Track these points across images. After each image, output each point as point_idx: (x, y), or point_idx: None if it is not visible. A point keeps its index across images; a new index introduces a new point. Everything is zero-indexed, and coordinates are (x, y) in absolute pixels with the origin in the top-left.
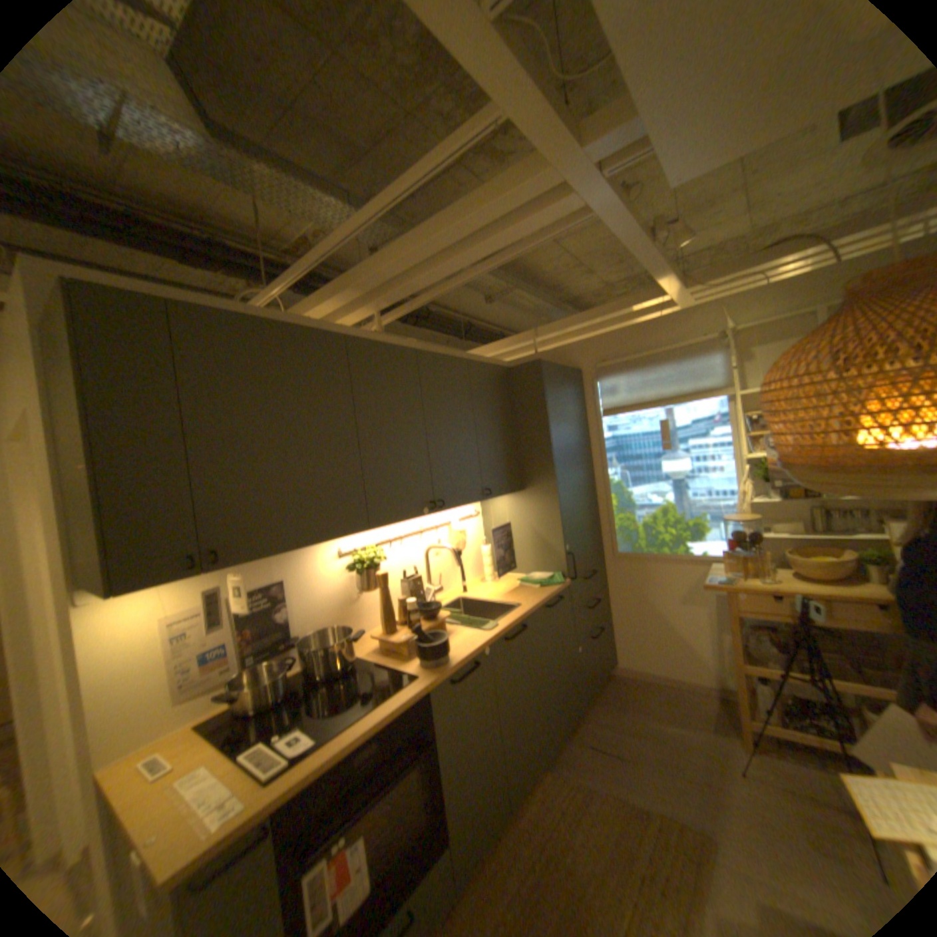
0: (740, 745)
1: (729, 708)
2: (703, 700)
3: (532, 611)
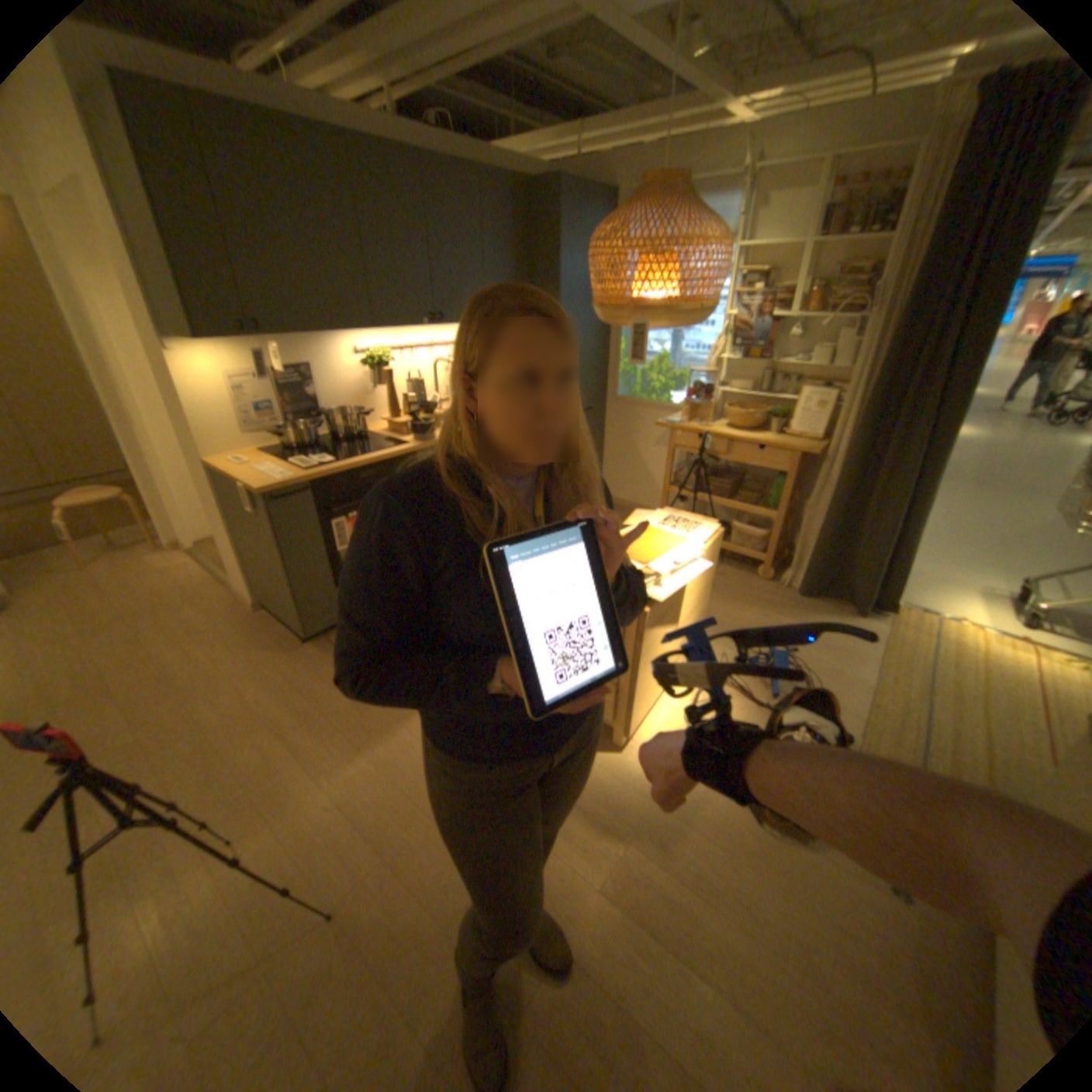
0: None
1: None
2: None
3: None
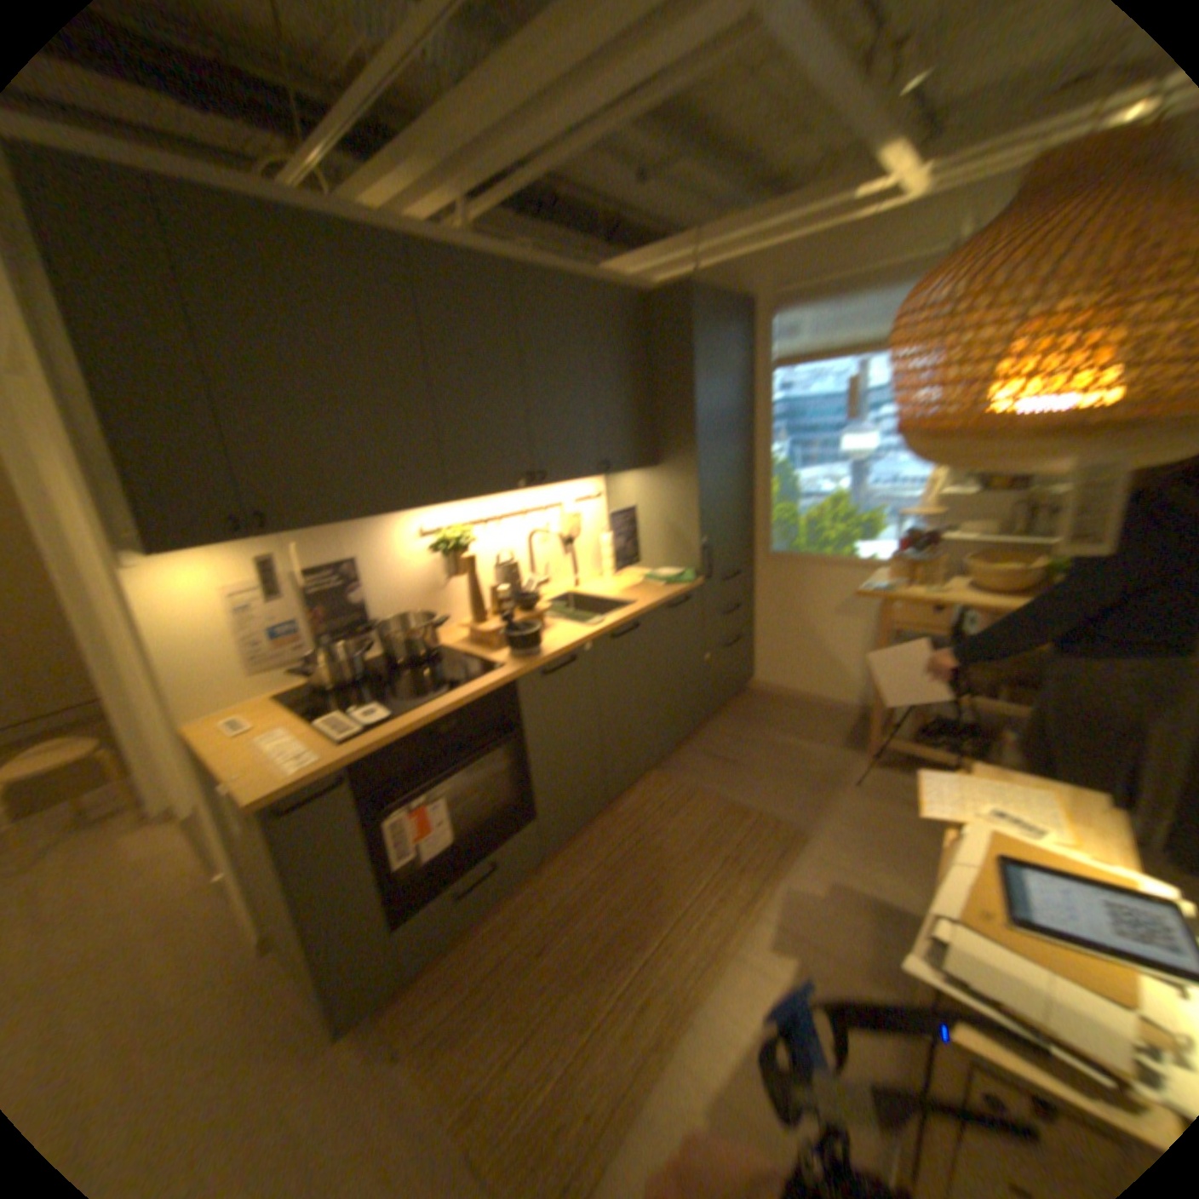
0: (865, 758)
1: (867, 725)
2: (841, 715)
3: (649, 608)
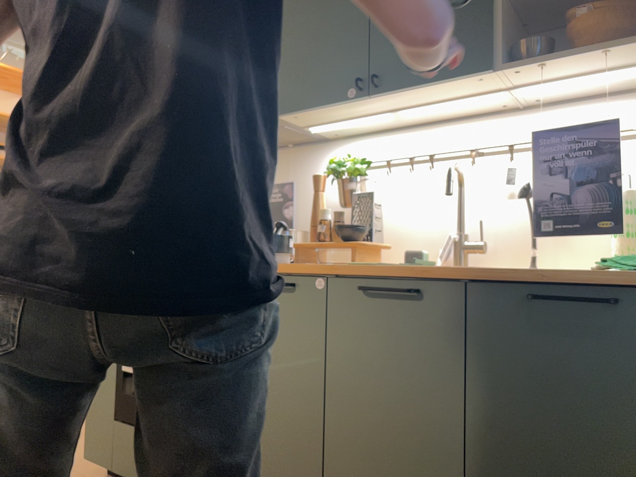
0: None
1: None
2: None
3: (455, 275)
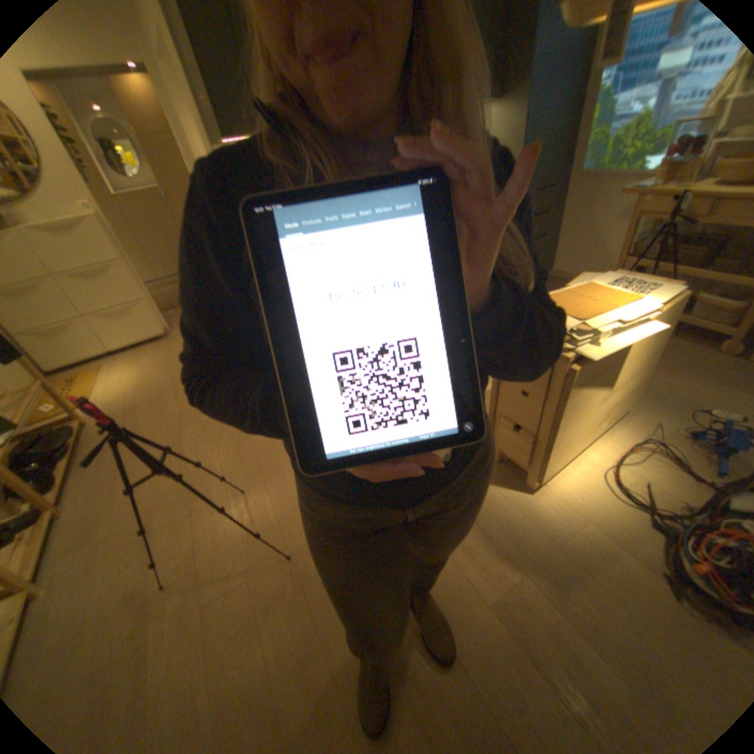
0: None
1: None
2: None
3: None
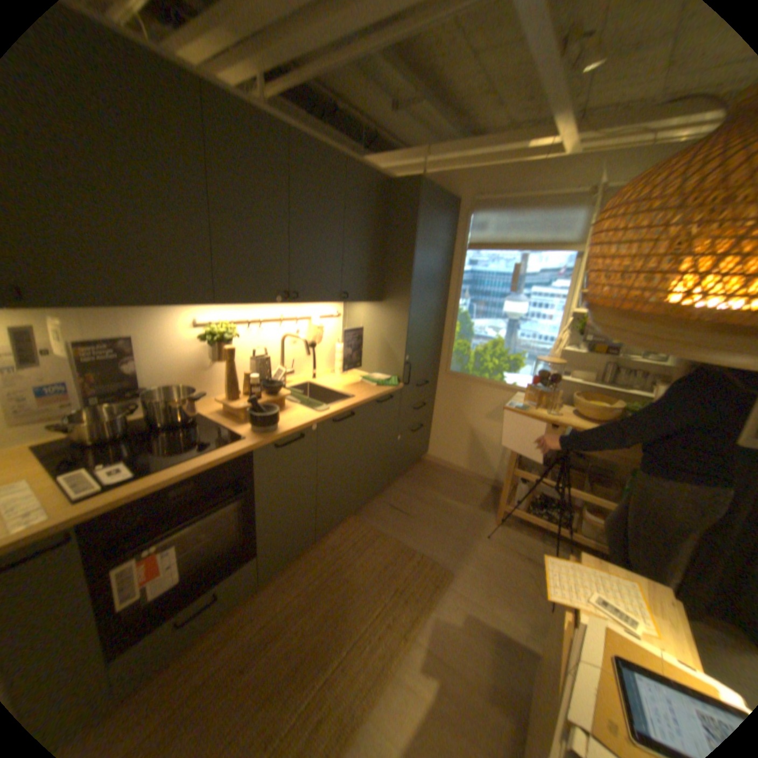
0: (494, 518)
1: (496, 493)
2: (480, 485)
3: (363, 402)
